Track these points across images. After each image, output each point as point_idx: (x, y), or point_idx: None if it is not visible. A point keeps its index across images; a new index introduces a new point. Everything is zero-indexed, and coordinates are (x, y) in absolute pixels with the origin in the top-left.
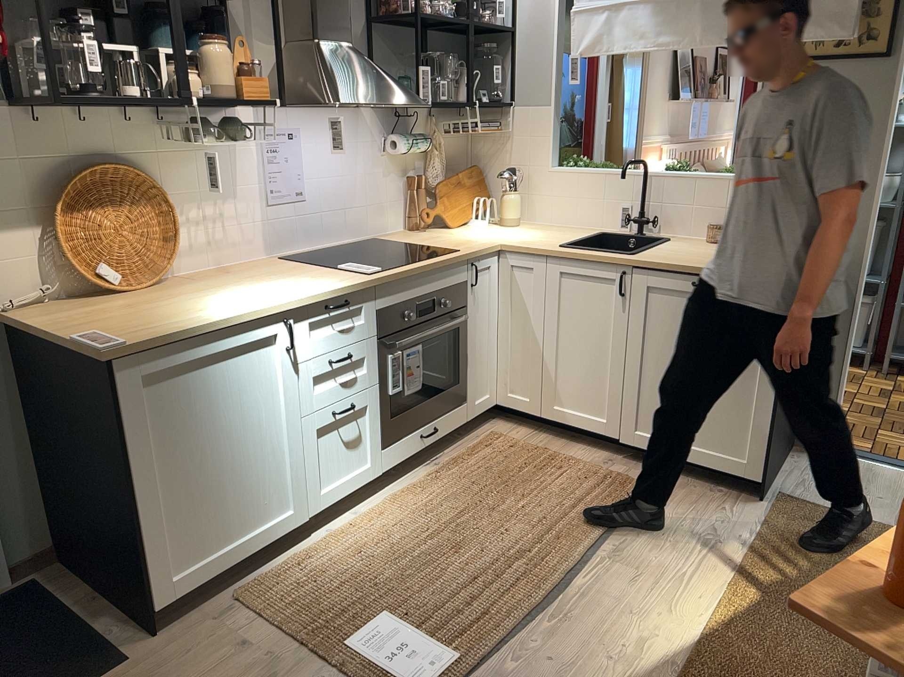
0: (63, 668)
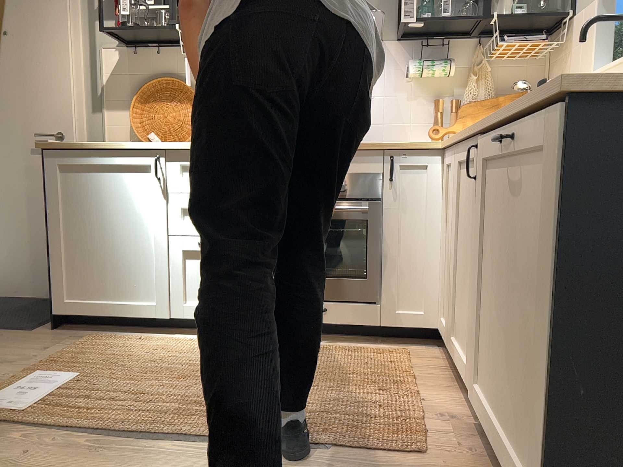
0: (22, 322)
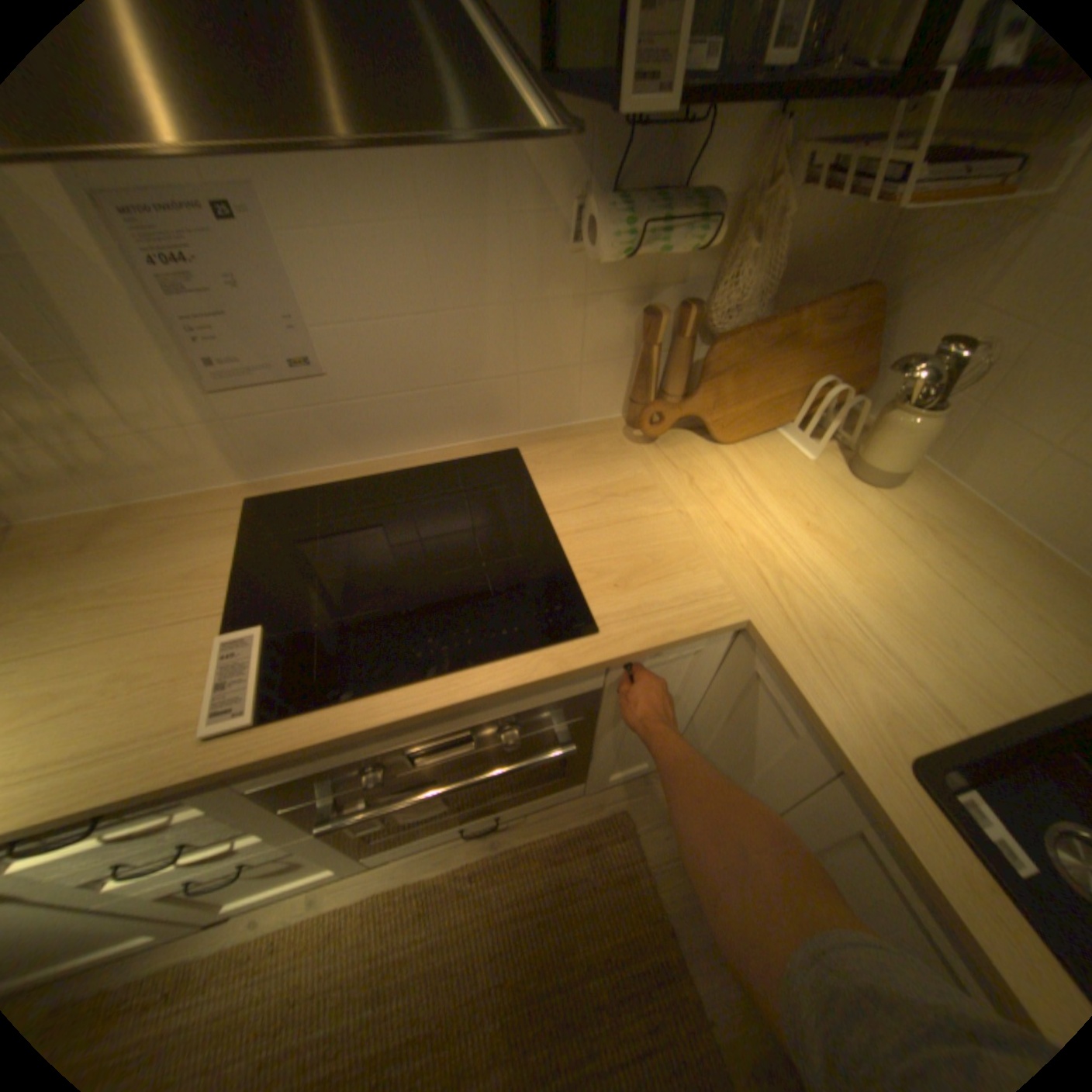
0: None
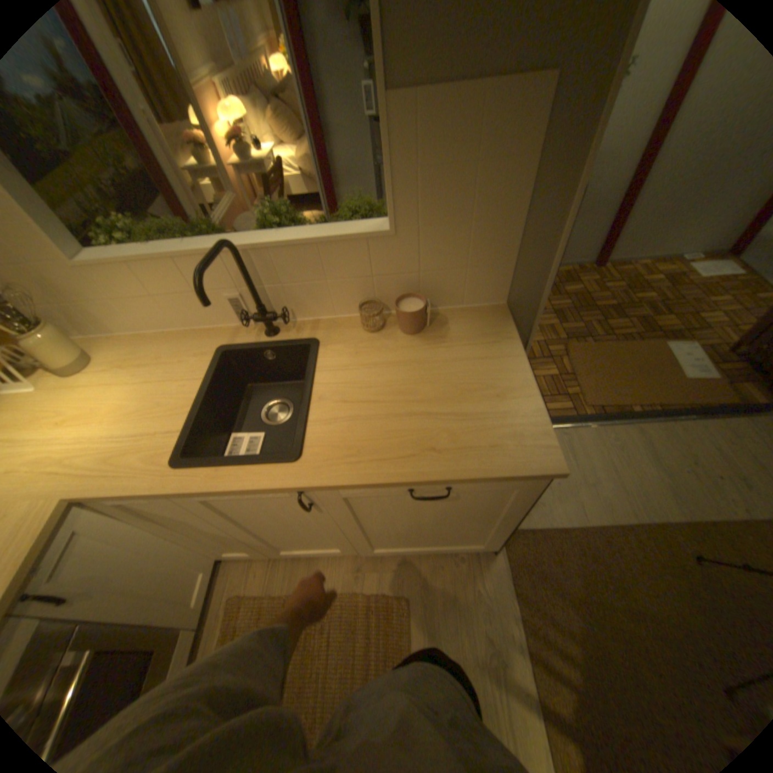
0: None
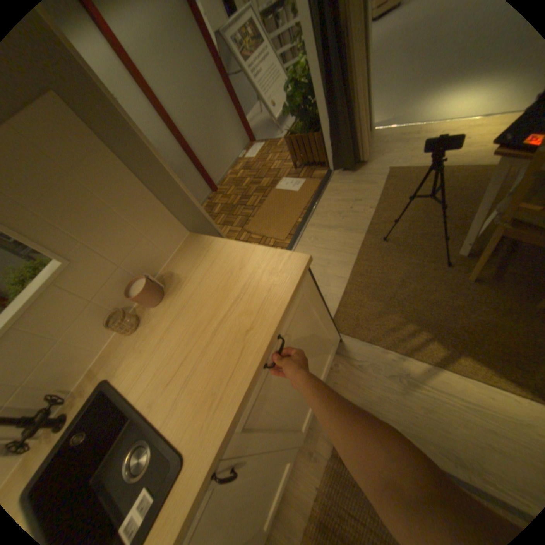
0: None
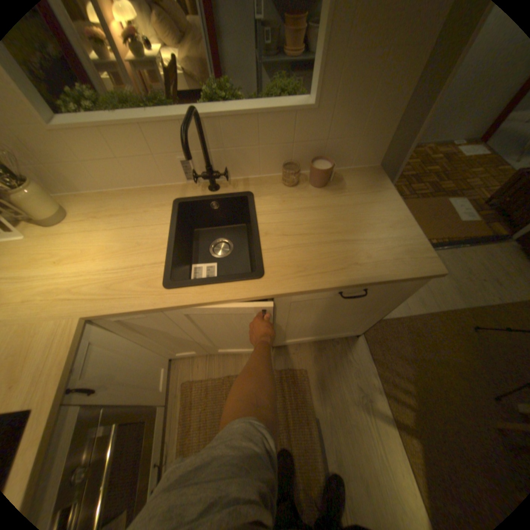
0: None
